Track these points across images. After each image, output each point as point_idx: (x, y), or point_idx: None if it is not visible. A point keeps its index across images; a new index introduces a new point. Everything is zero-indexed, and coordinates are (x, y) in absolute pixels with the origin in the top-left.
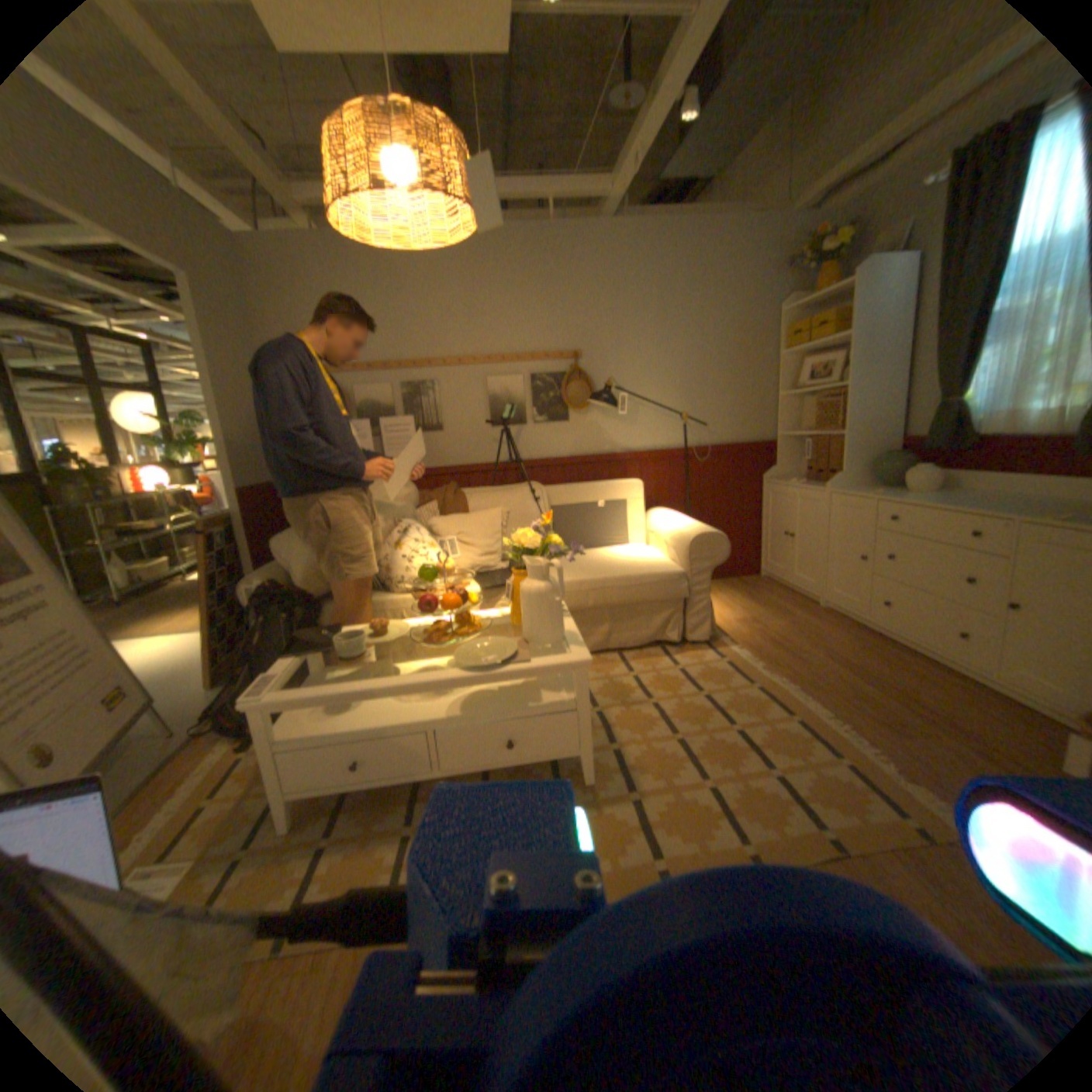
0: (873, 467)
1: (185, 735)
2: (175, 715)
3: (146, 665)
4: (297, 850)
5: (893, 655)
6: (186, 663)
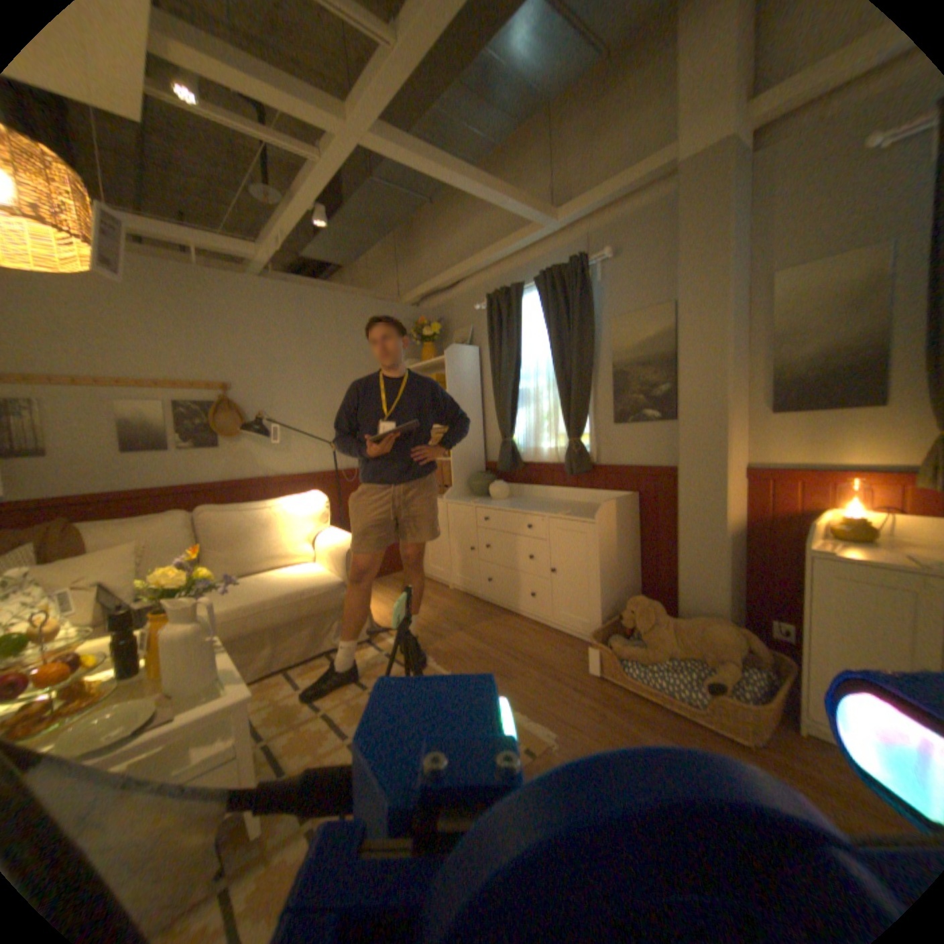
0: (470, 483)
1: None
2: None
3: None
4: None
5: (497, 617)
6: None
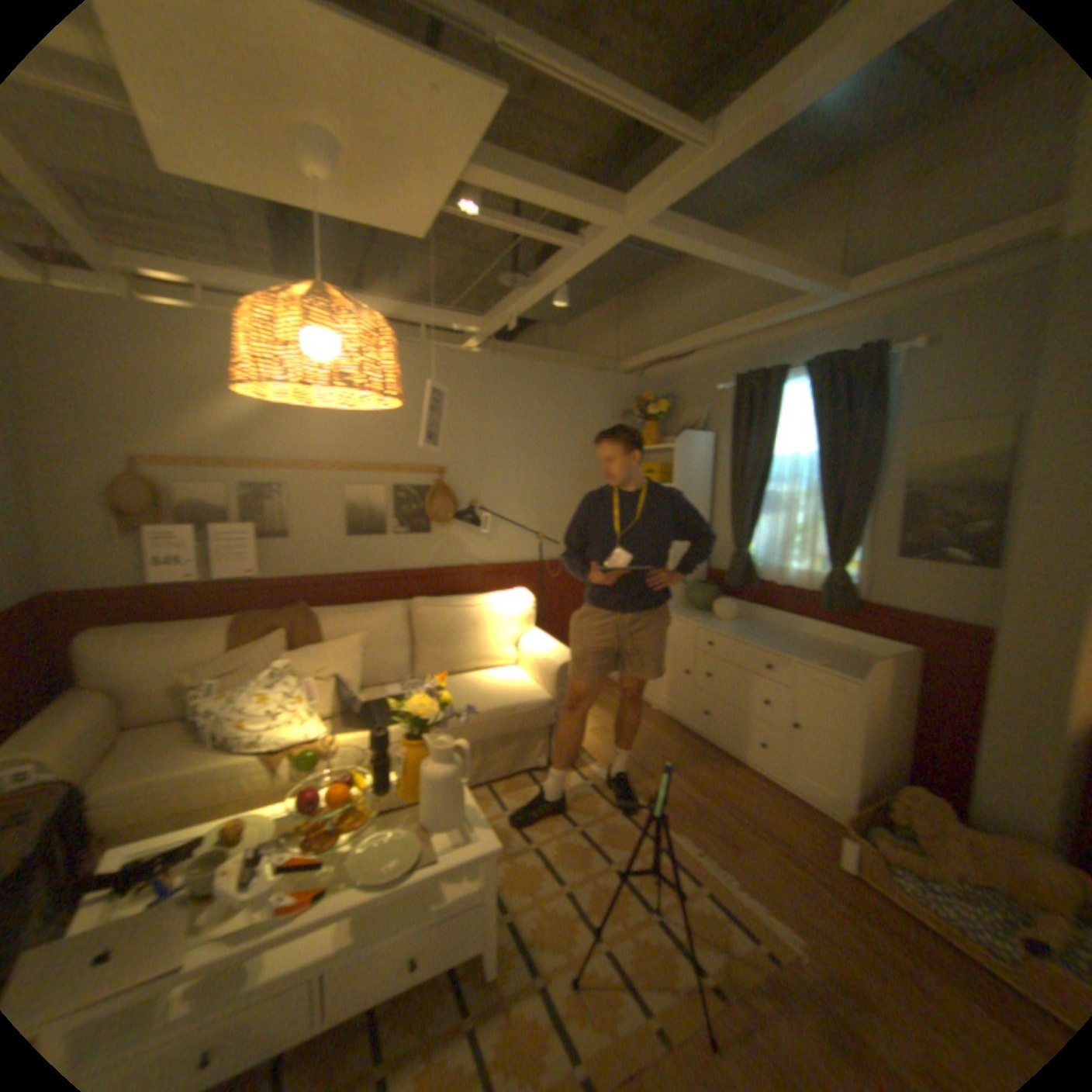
0: (686, 592)
1: None
2: None
3: None
4: None
5: (713, 760)
6: None
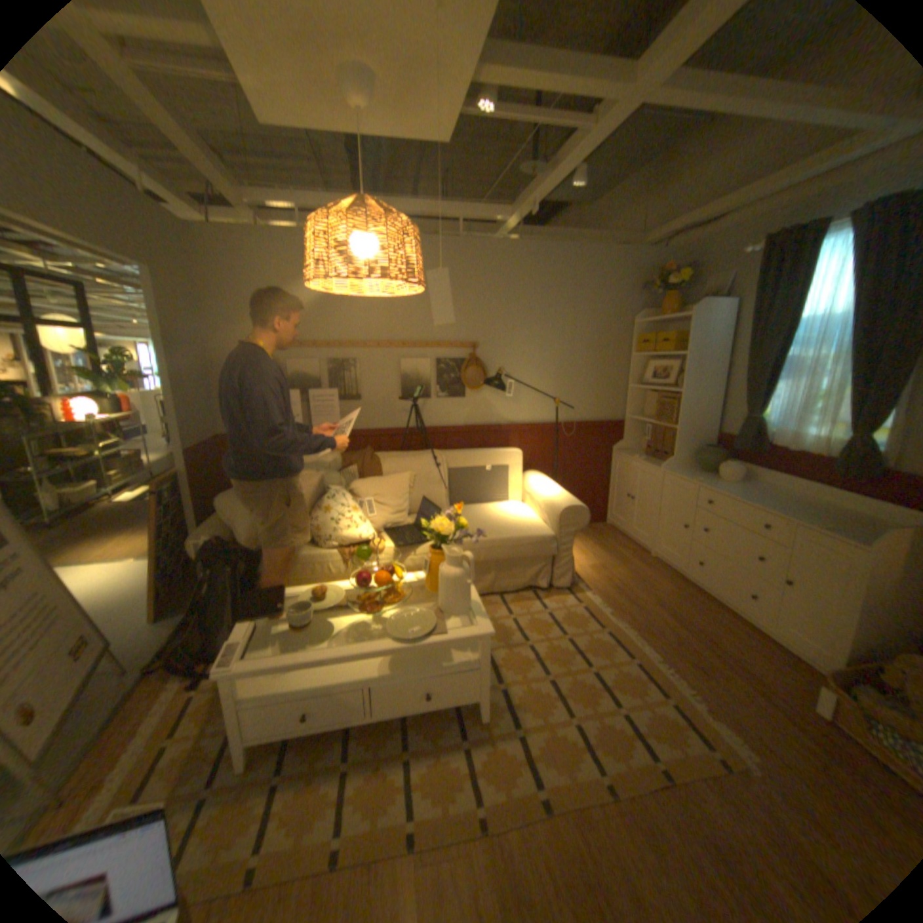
0: (695, 454)
1: (139, 670)
2: (126, 649)
3: (90, 594)
4: (256, 786)
5: (704, 604)
6: (128, 594)
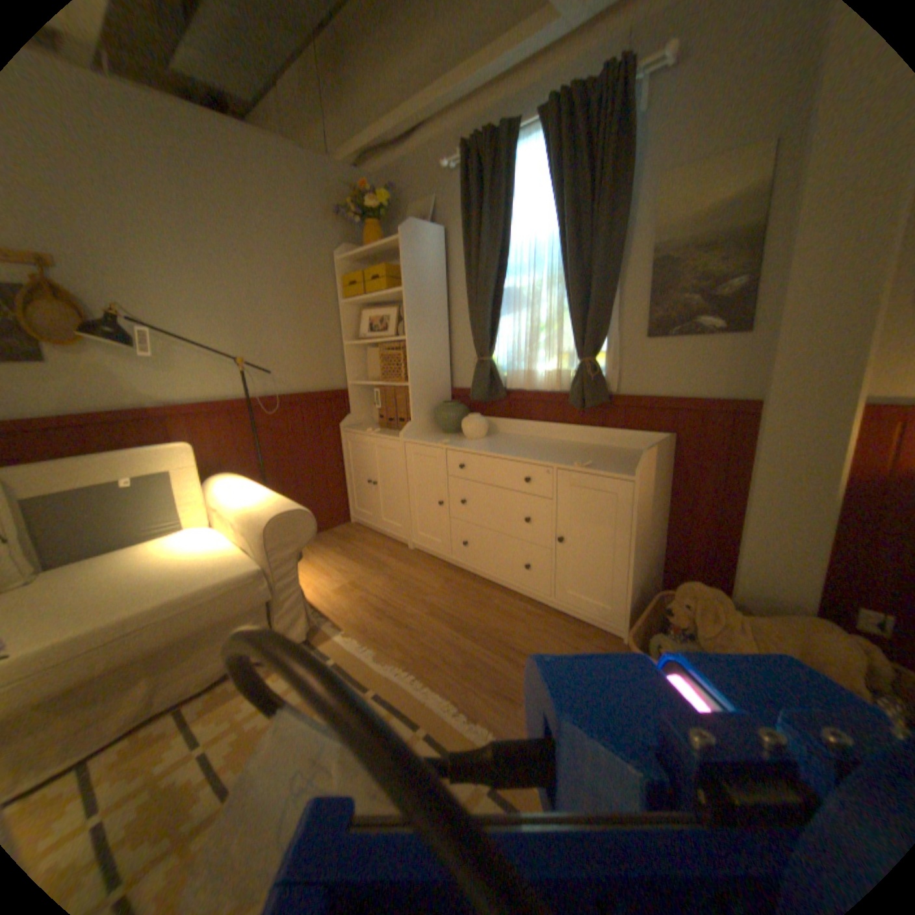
0: (433, 415)
1: None
2: None
3: None
4: None
5: (477, 591)
6: None
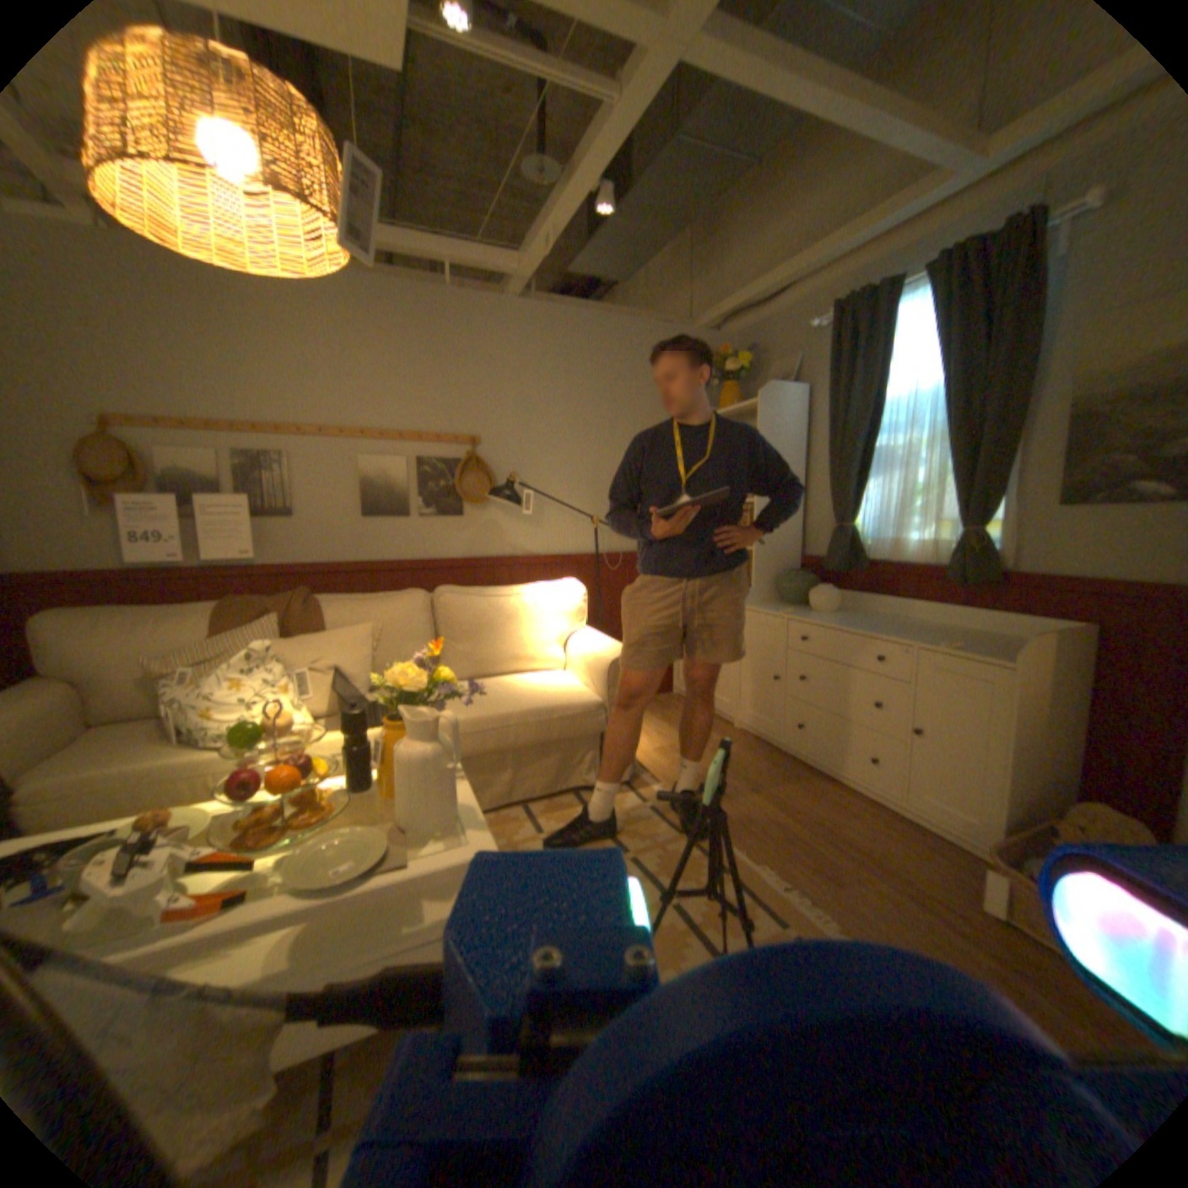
0: (778, 584)
1: None
2: None
3: None
4: None
5: (811, 783)
6: None
